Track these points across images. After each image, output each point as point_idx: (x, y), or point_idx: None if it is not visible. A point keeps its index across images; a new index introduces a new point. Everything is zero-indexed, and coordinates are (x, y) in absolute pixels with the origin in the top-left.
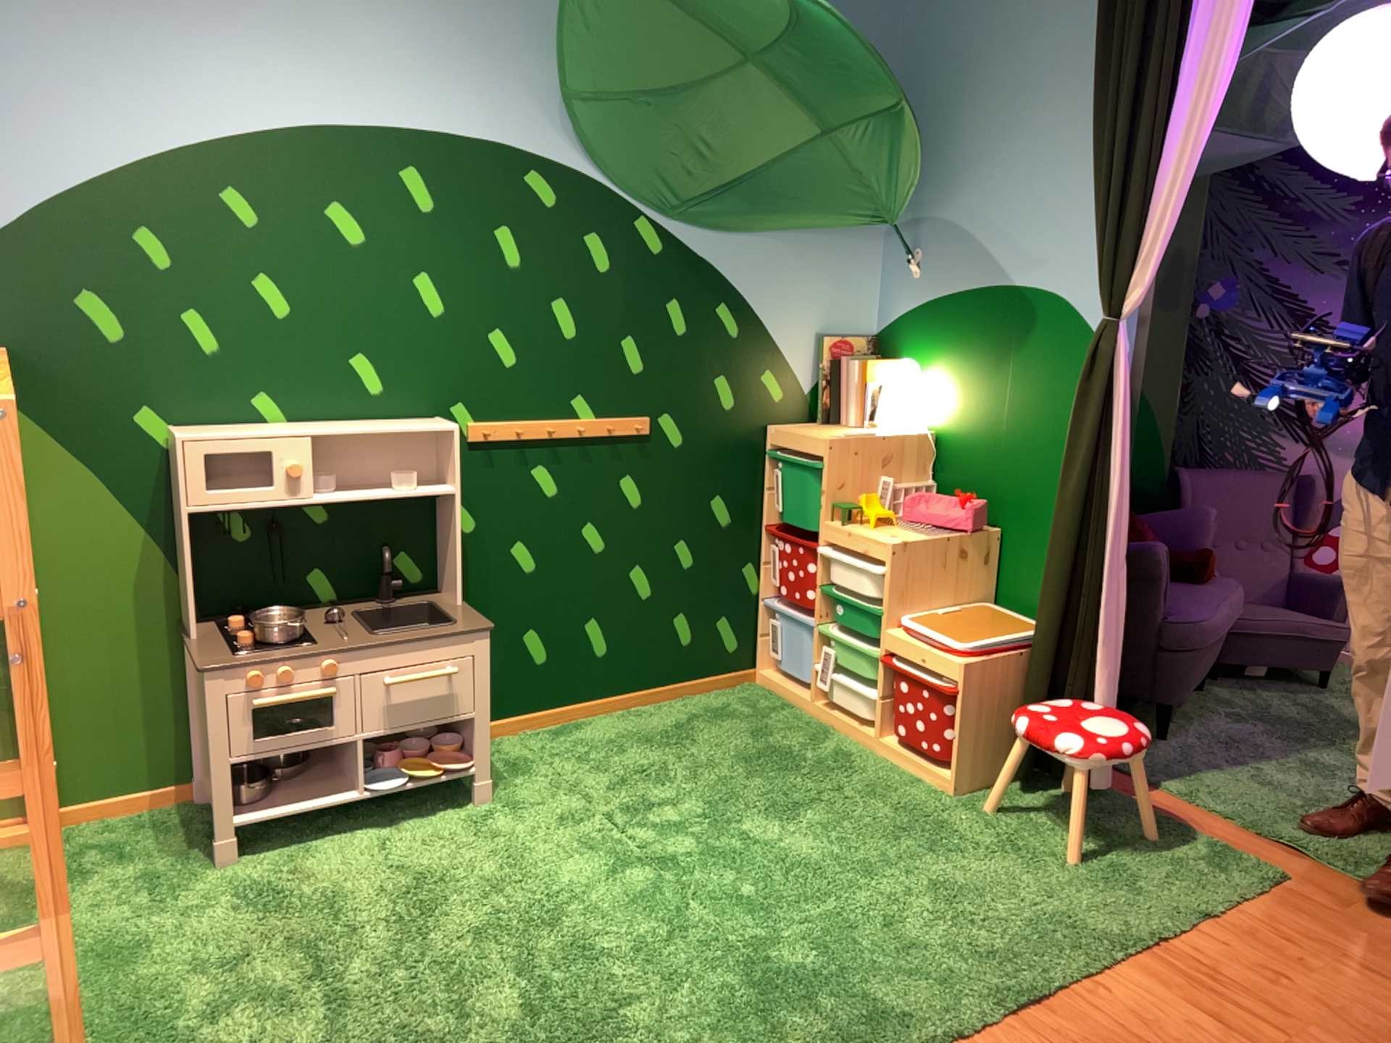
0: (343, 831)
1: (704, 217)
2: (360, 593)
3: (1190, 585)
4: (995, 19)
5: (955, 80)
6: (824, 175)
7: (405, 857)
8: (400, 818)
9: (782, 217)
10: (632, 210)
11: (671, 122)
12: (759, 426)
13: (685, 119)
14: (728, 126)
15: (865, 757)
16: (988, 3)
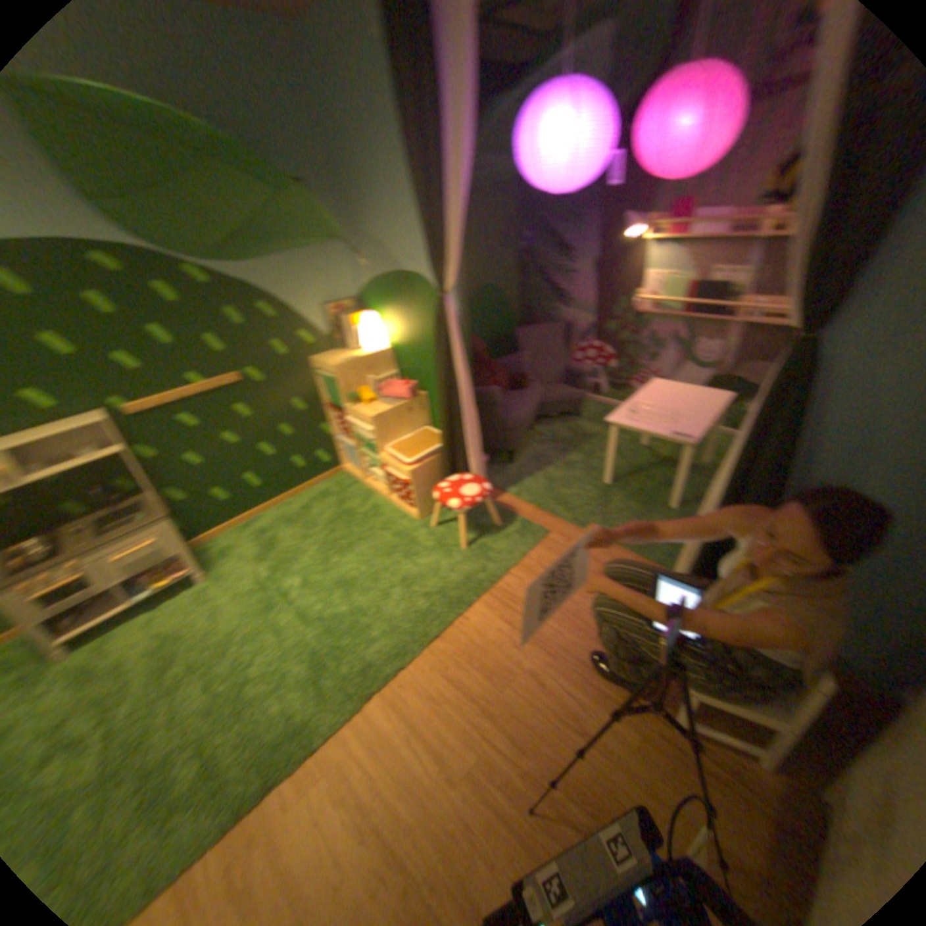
0: (121, 627)
1: (223, 252)
2: (93, 508)
3: (521, 395)
4: (357, 93)
5: (349, 138)
6: (287, 214)
7: (152, 636)
8: (153, 610)
9: (272, 243)
10: (170, 258)
11: (166, 197)
12: (304, 359)
13: (175, 194)
14: (209, 193)
15: (385, 509)
16: (351, 81)
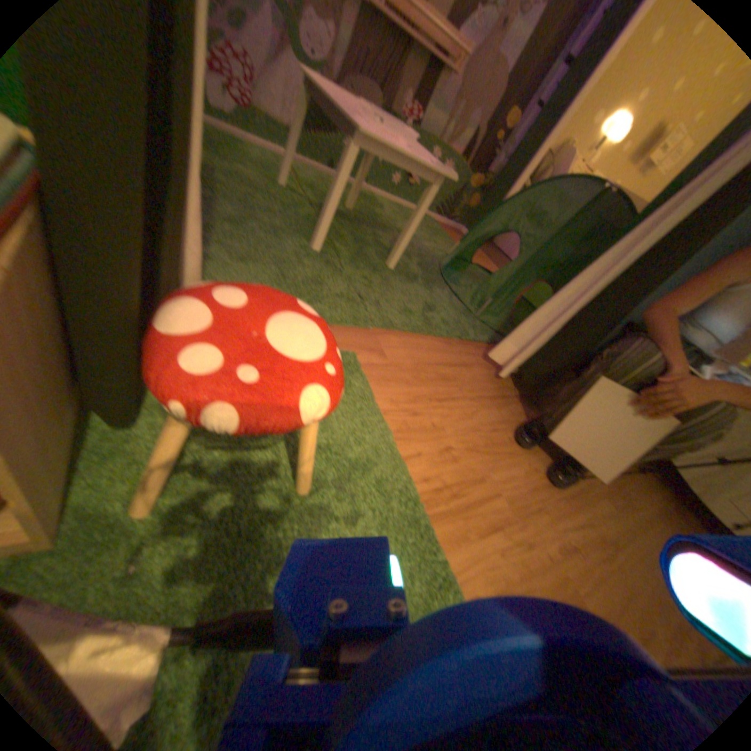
0: None
1: None
2: None
3: None
4: None
5: None
6: None
7: None
8: None
9: None
10: None
11: None
12: None
13: None
14: None
15: None
16: None
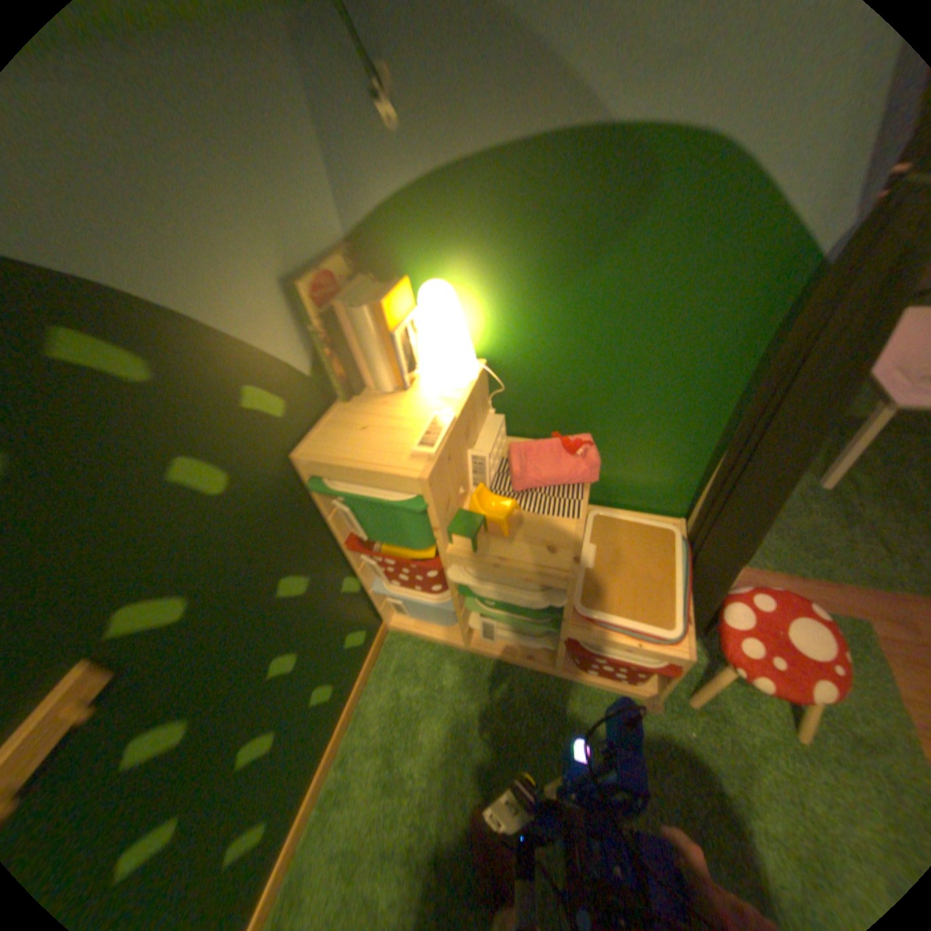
0: None
1: None
2: None
3: None
4: None
5: None
6: None
7: None
8: None
9: None
10: None
11: None
12: (286, 461)
13: None
14: None
15: (566, 696)
16: None
